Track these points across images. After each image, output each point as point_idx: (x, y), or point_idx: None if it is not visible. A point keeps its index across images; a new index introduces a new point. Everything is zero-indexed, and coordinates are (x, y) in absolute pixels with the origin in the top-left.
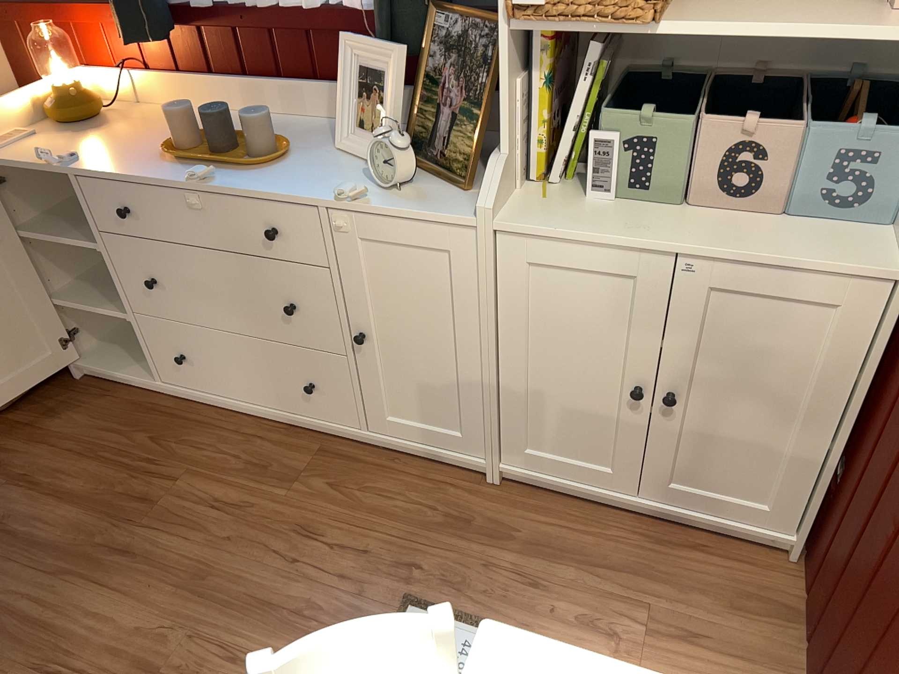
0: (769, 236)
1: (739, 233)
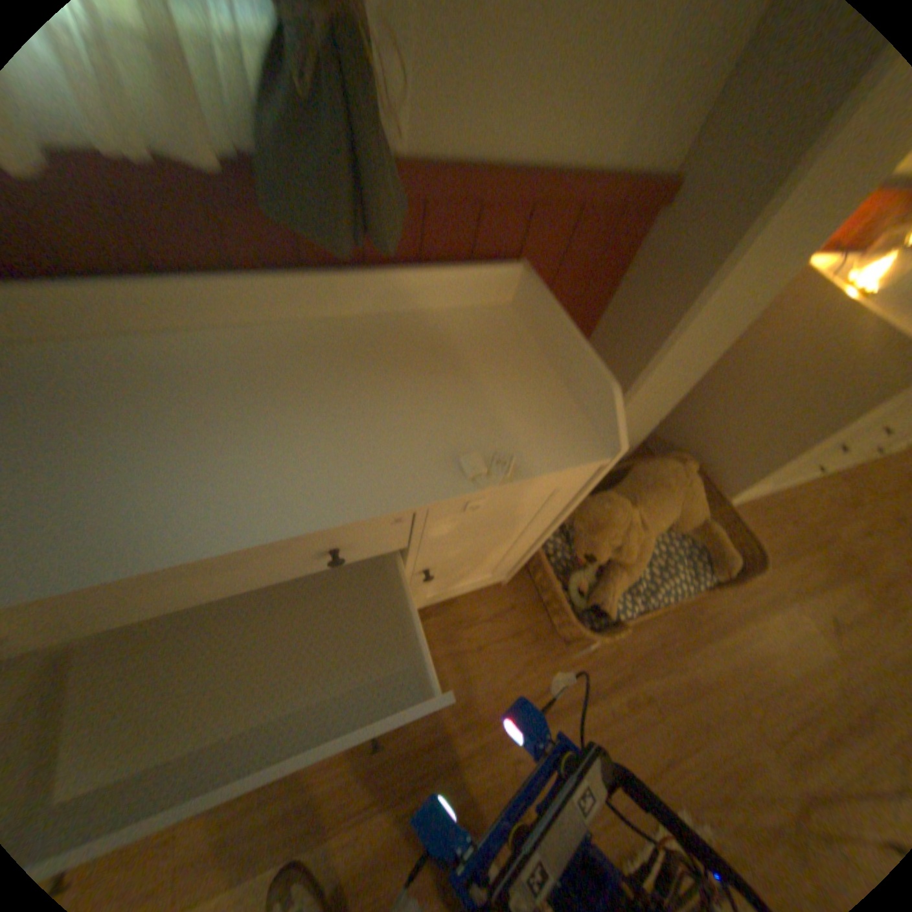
0: None
1: None
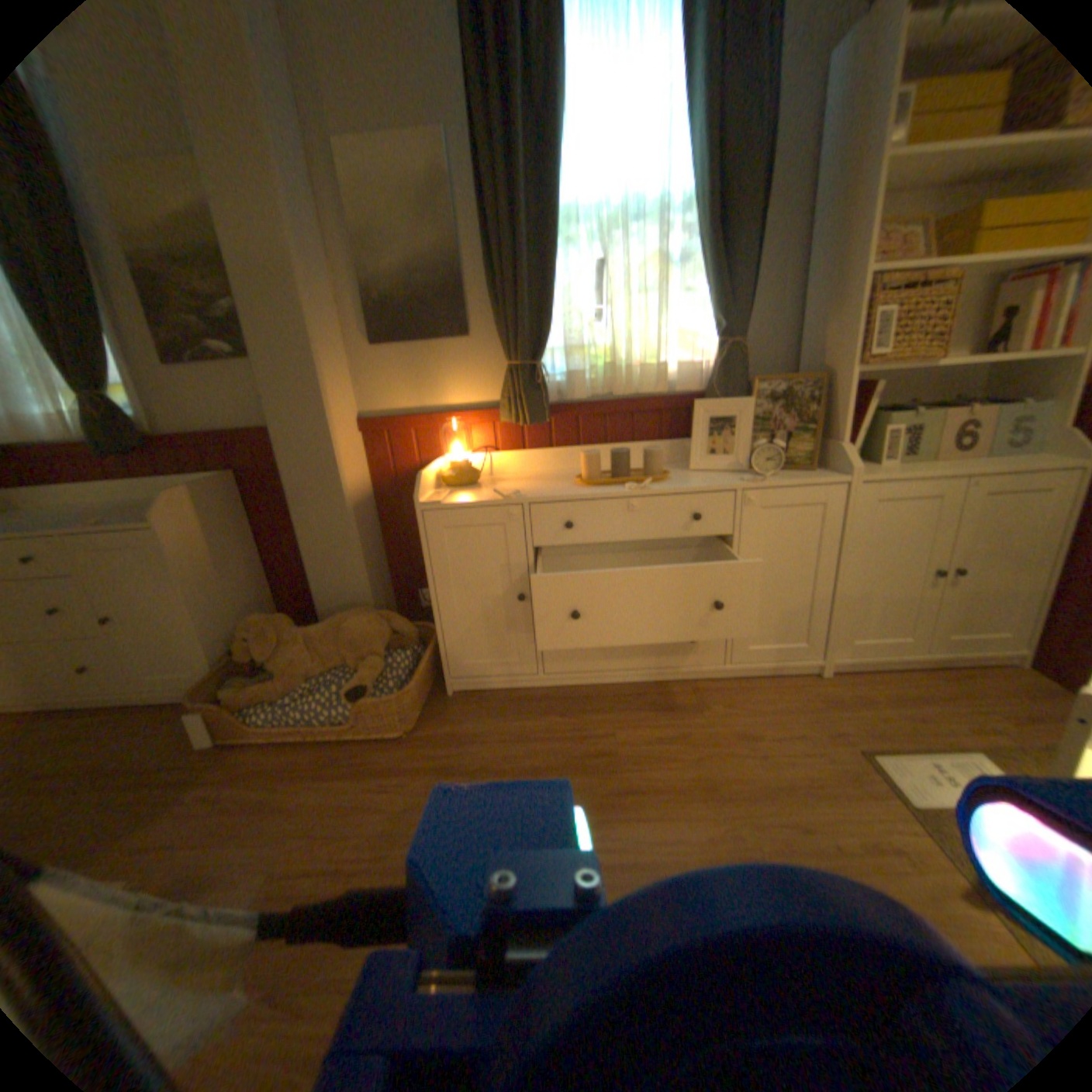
0: (1001, 463)
1: (985, 464)
